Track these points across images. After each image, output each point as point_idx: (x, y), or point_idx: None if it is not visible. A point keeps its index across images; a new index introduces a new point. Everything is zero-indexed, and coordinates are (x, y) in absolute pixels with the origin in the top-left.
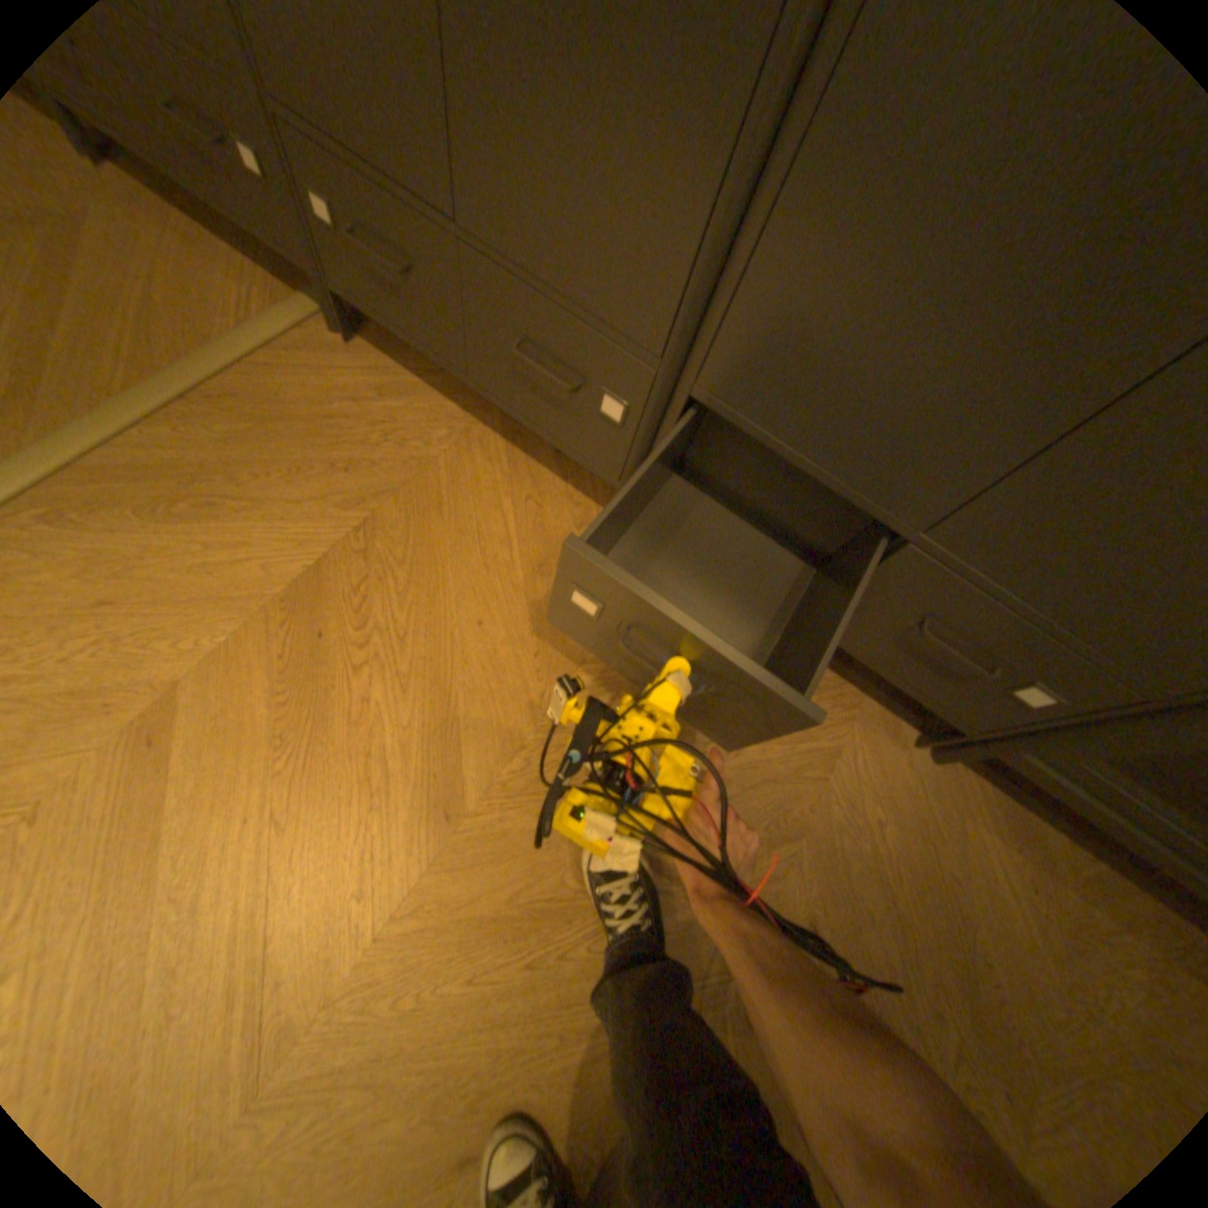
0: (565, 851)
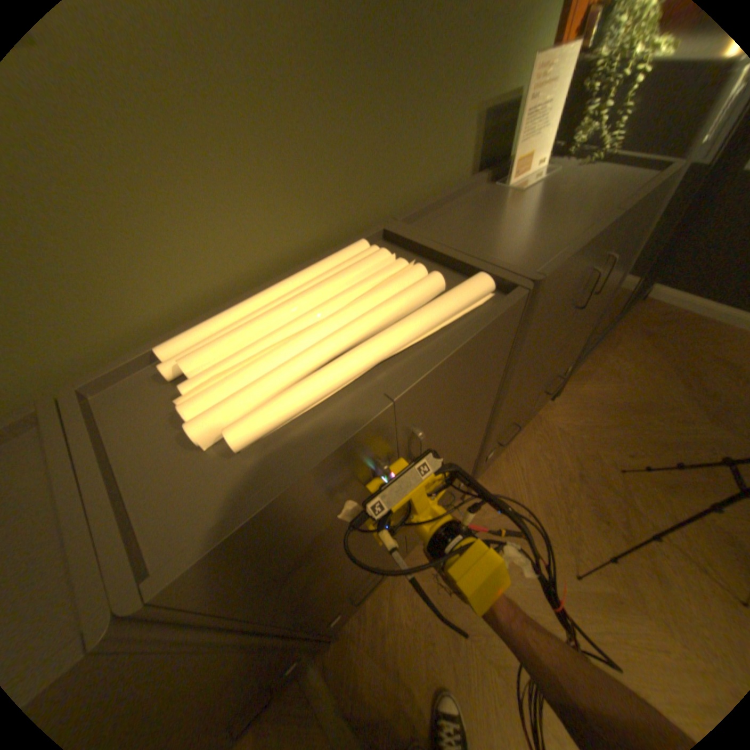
0: (624, 549)
